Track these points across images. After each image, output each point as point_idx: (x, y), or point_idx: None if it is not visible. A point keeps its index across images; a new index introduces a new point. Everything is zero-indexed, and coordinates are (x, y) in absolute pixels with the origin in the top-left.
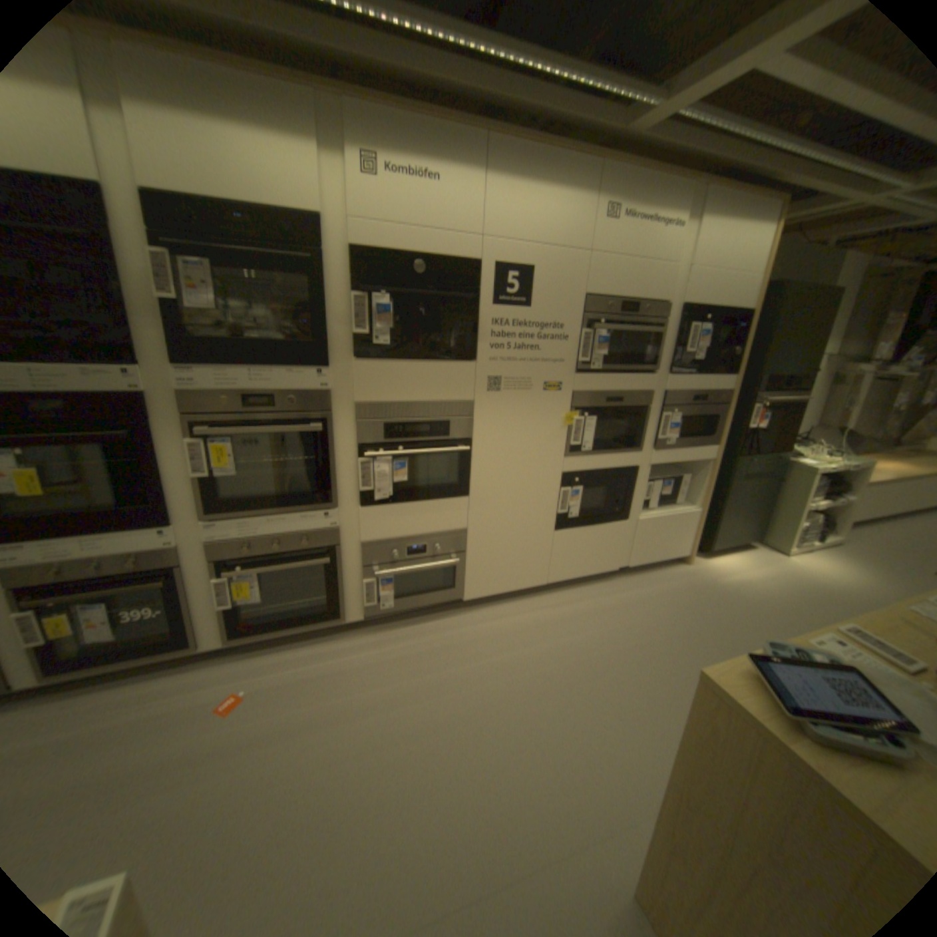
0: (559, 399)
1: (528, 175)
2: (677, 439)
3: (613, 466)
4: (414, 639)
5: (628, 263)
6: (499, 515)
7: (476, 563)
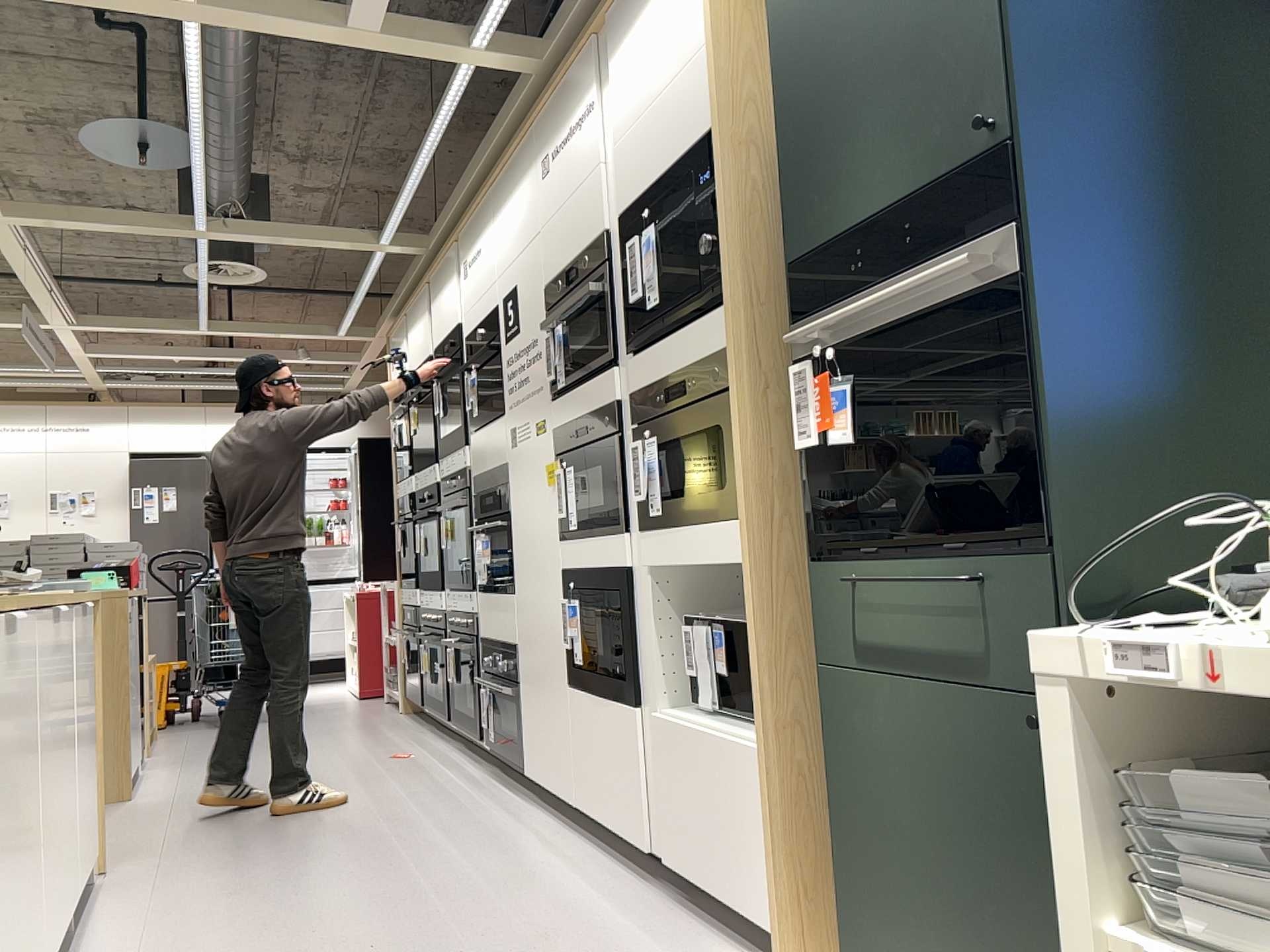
0: (546, 445)
1: (506, 198)
2: (664, 502)
3: (603, 566)
4: (475, 789)
5: (563, 215)
6: (531, 634)
7: (526, 711)
